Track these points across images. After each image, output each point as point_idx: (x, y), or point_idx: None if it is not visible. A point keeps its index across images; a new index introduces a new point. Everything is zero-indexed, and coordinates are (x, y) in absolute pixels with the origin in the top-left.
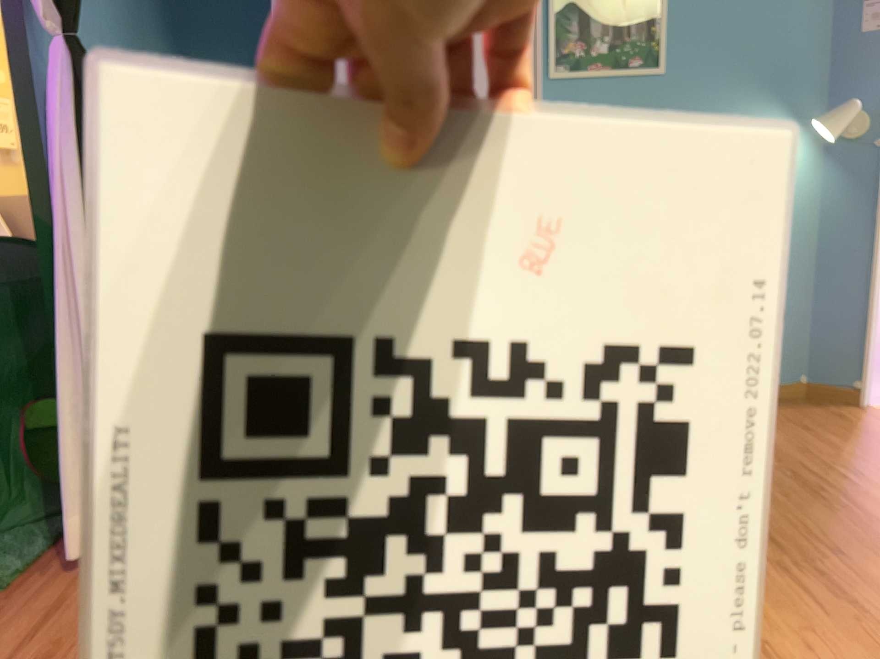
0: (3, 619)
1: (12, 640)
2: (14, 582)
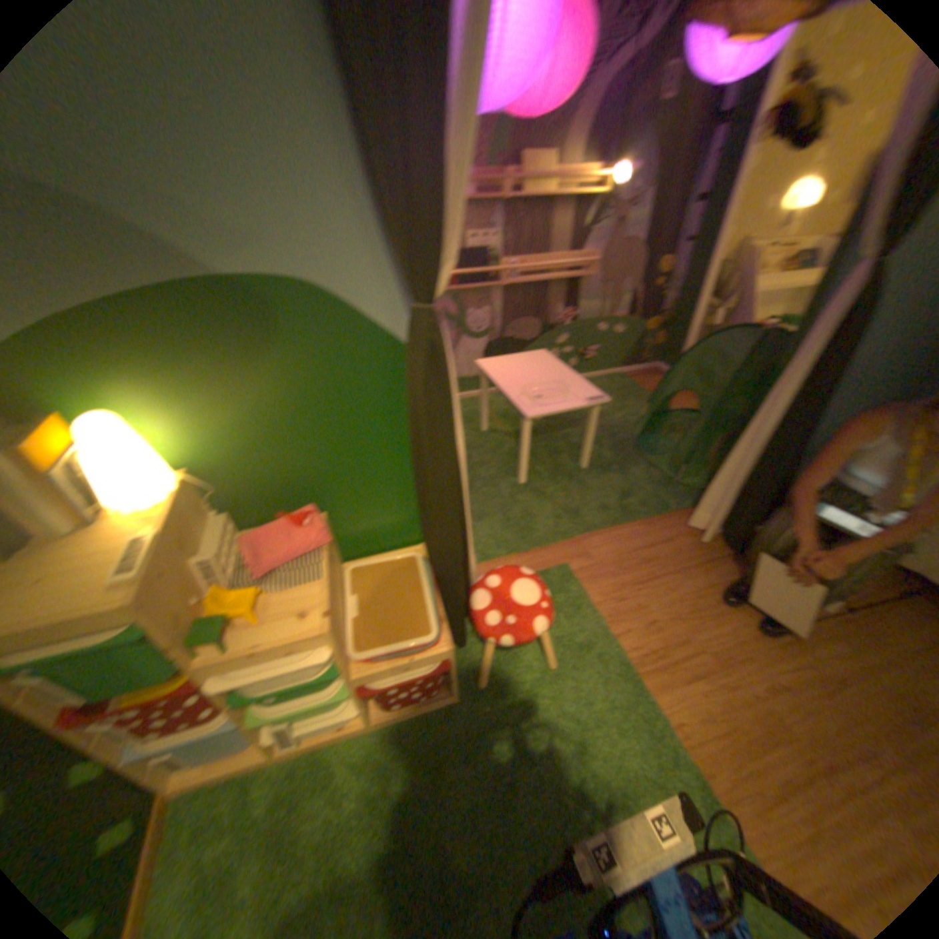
0: (653, 532)
1: (649, 545)
2: (668, 517)
